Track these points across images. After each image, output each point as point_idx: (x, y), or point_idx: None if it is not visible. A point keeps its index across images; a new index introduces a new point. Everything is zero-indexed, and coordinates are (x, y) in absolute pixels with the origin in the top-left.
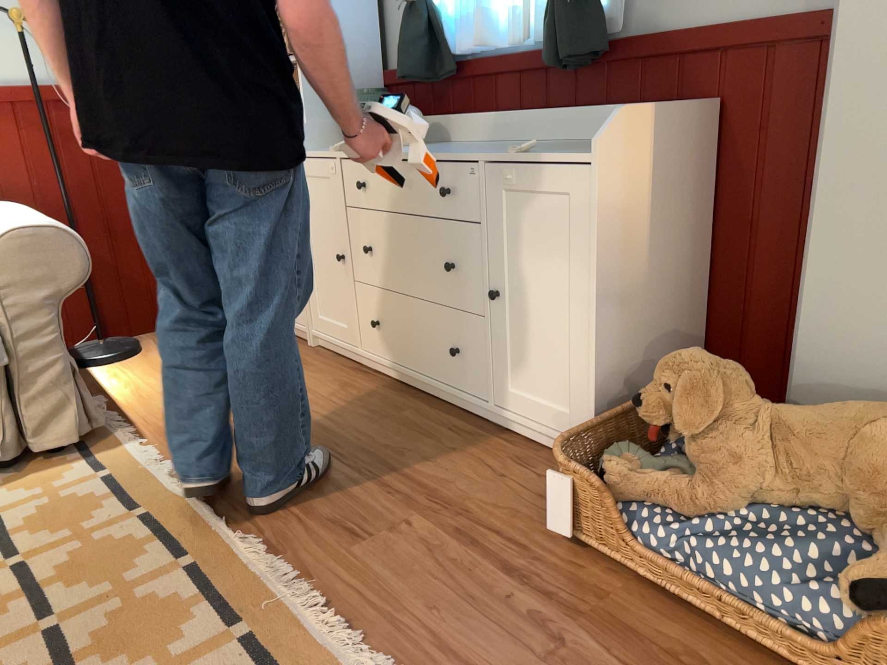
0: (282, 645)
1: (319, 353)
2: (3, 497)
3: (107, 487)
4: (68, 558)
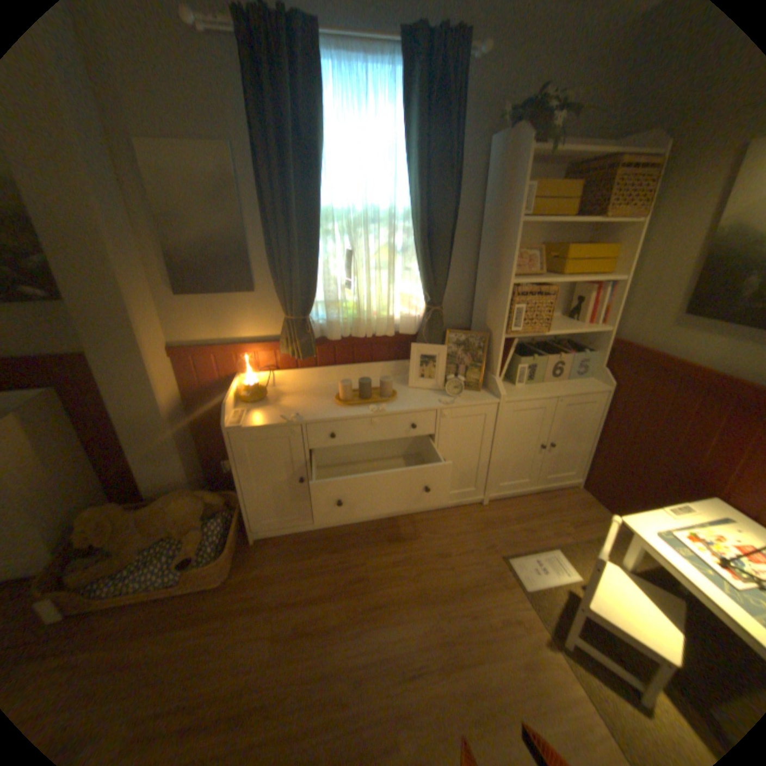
0: None
1: None
2: None
3: None
4: None
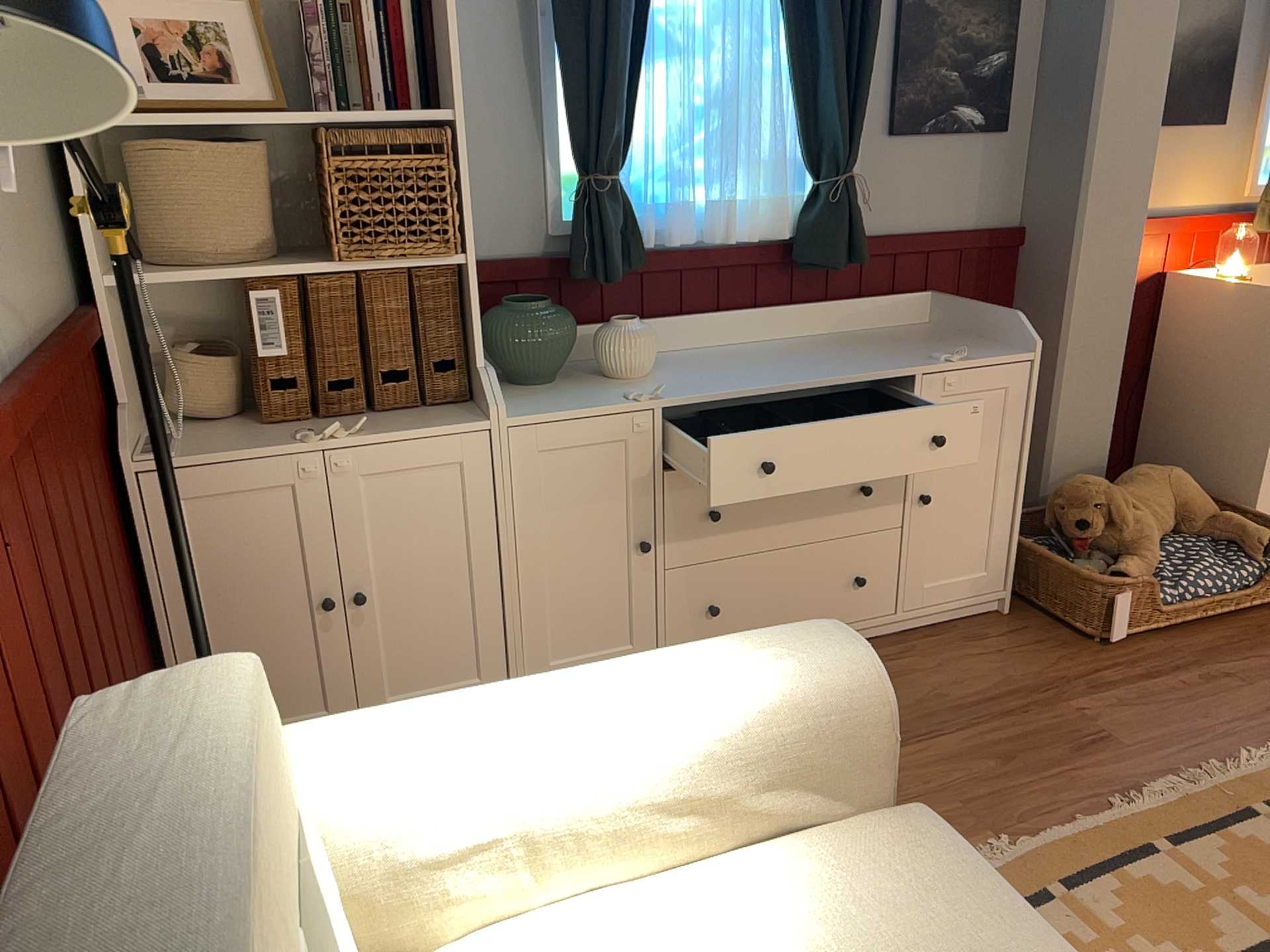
0: None
1: None
2: None
3: None
4: None
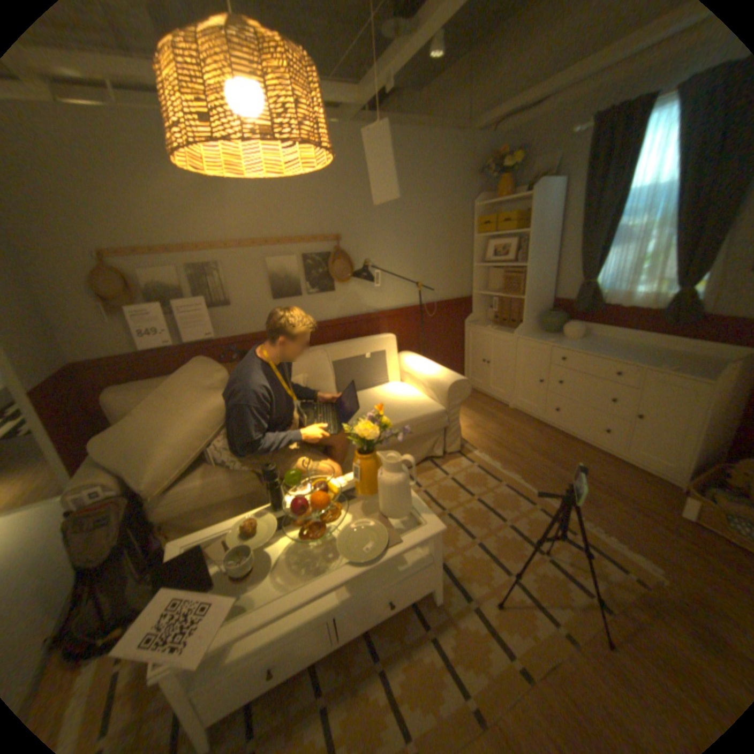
0: (599, 546)
1: (517, 413)
2: (447, 470)
3: (482, 471)
4: (493, 499)
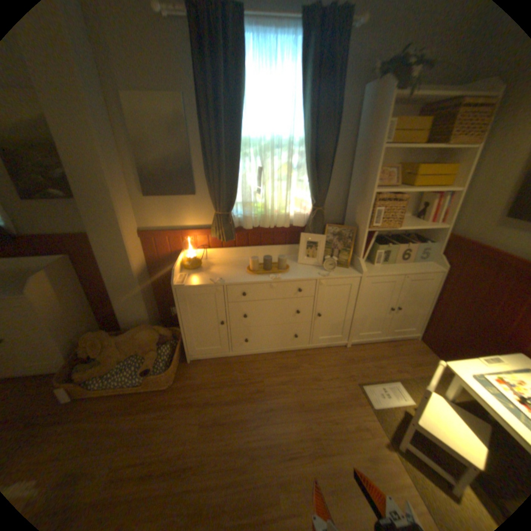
0: None
1: None
2: None
3: None
4: None
